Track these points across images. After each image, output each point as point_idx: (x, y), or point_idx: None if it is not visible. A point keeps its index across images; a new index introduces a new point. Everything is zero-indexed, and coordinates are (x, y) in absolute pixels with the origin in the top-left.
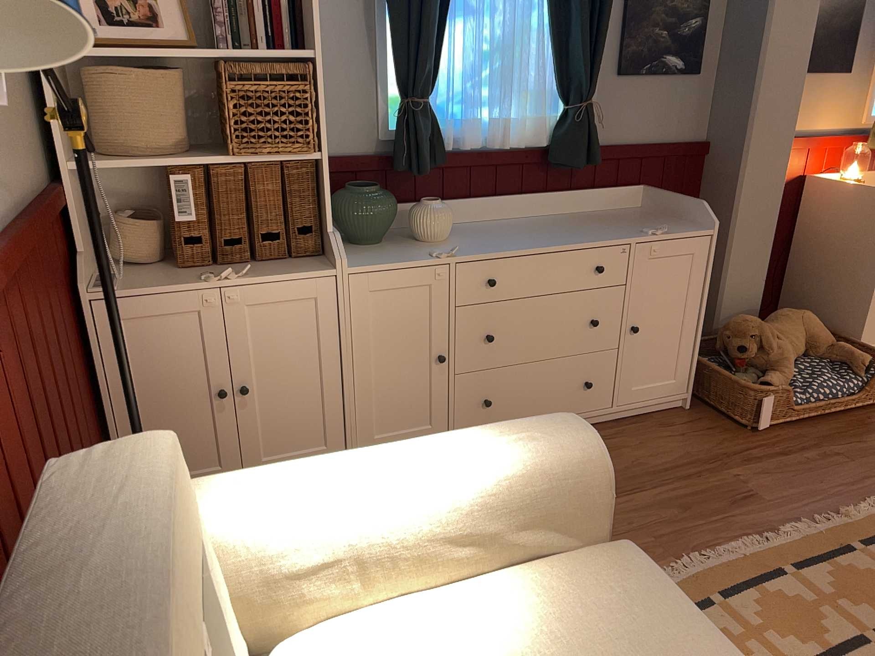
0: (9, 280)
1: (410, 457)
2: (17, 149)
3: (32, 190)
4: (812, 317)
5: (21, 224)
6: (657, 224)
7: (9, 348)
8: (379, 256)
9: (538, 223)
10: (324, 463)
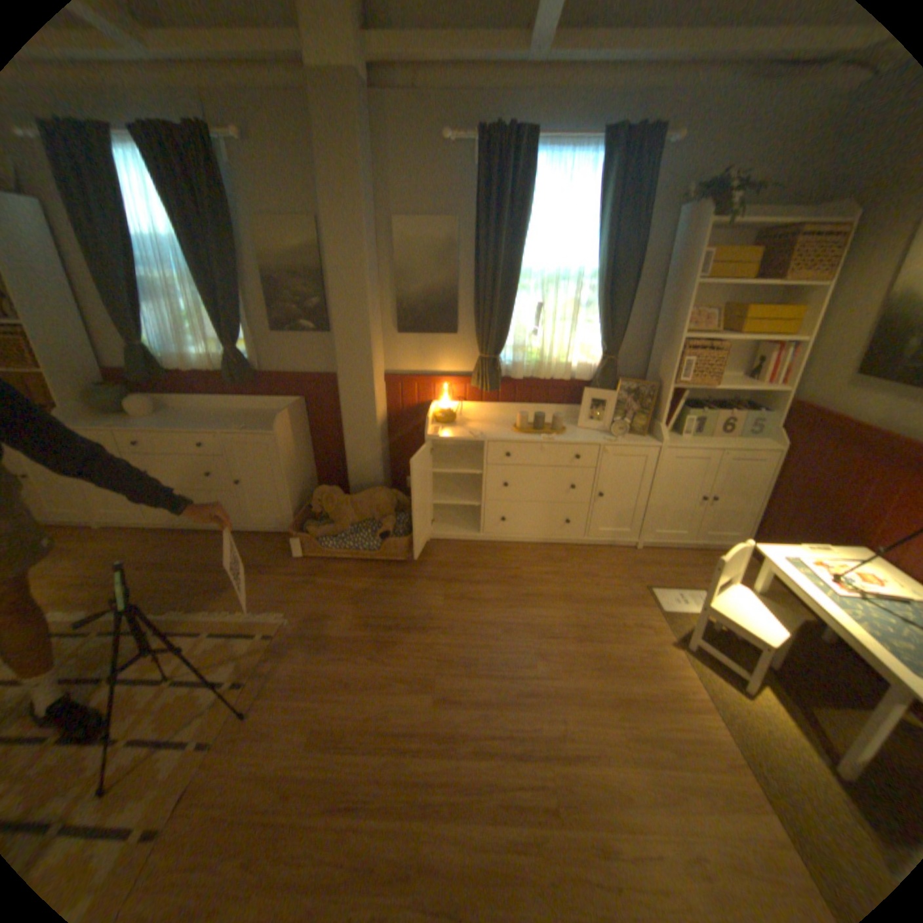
0: None
1: None
2: None
3: None
4: (381, 496)
5: None
6: (262, 424)
7: None
8: (87, 423)
9: (216, 414)
10: None
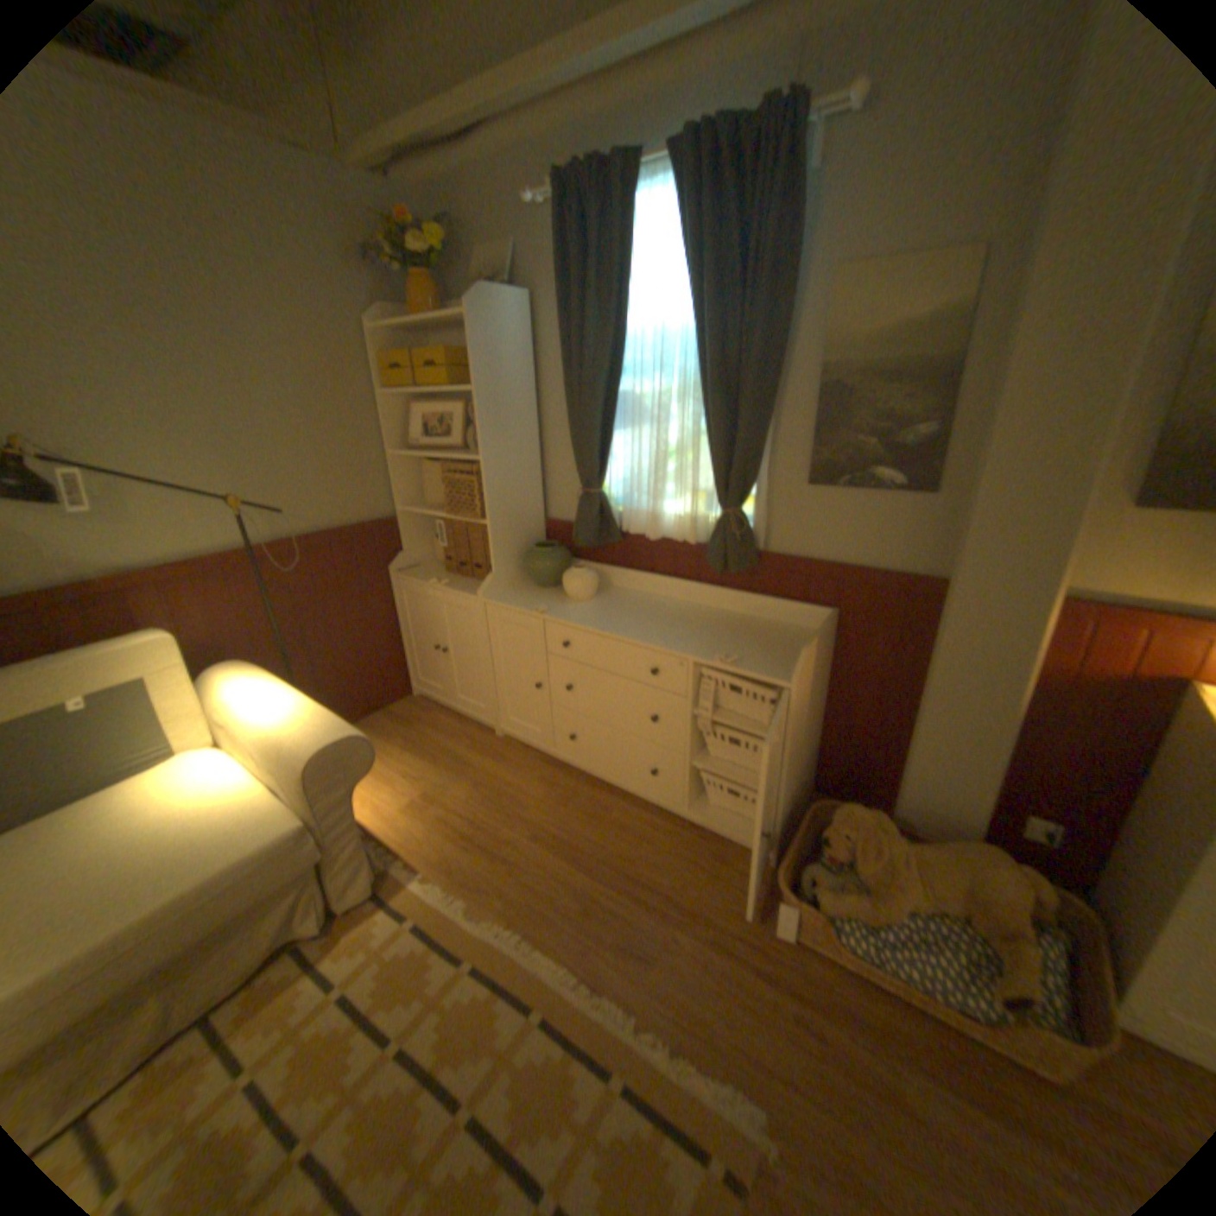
0: (277, 560)
1: (277, 705)
2: (343, 500)
3: (357, 519)
4: (1002, 882)
5: (300, 537)
6: (764, 655)
7: (259, 587)
8: (519, 598)
9: (682, 613)
10: (269, 688)
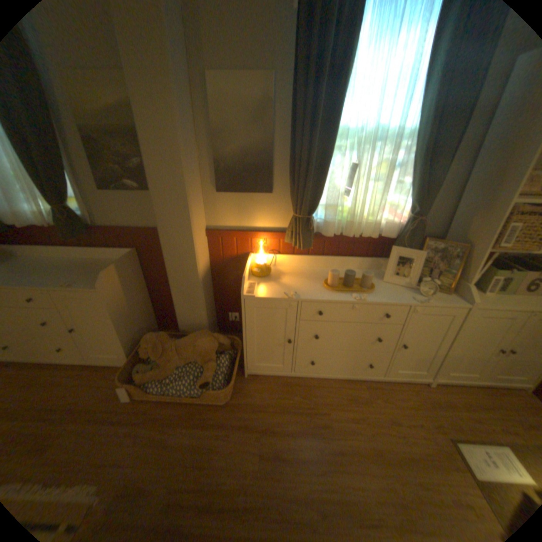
0: None
1: None
2: None
3: None
4: (203, 342)
5: None
6: (91, 277)
7: None
8: None
9: (56, 264)
10: None
